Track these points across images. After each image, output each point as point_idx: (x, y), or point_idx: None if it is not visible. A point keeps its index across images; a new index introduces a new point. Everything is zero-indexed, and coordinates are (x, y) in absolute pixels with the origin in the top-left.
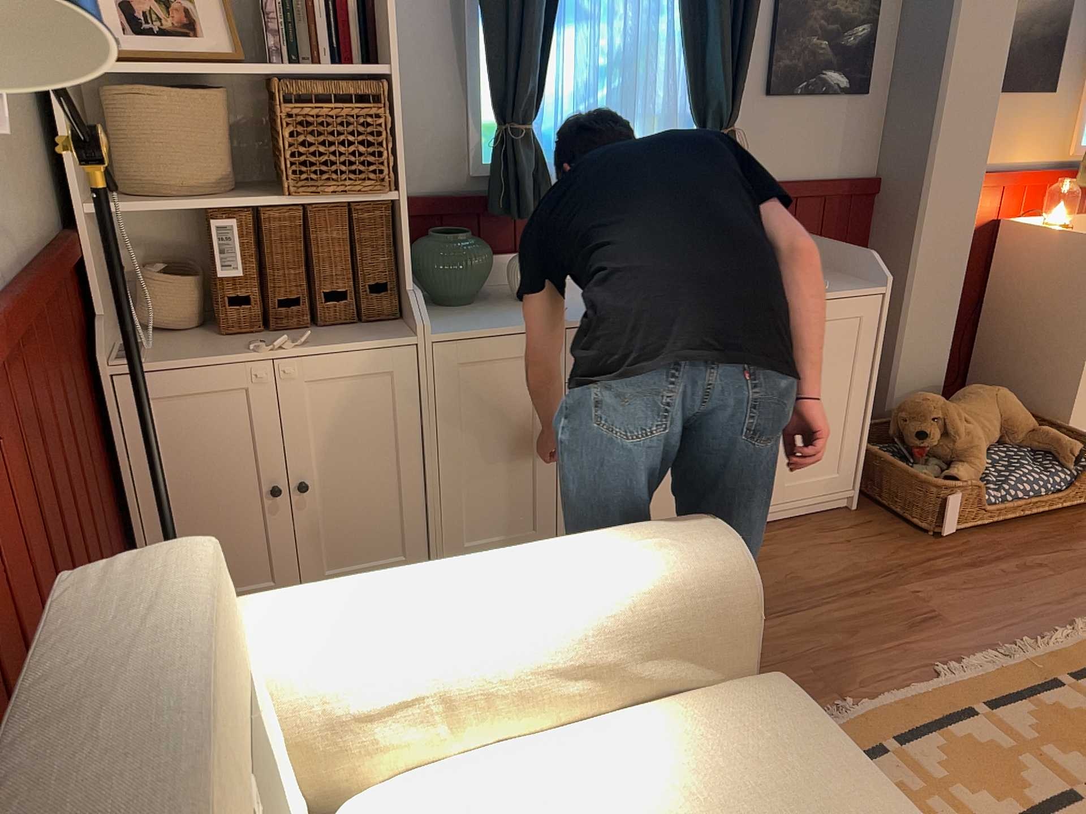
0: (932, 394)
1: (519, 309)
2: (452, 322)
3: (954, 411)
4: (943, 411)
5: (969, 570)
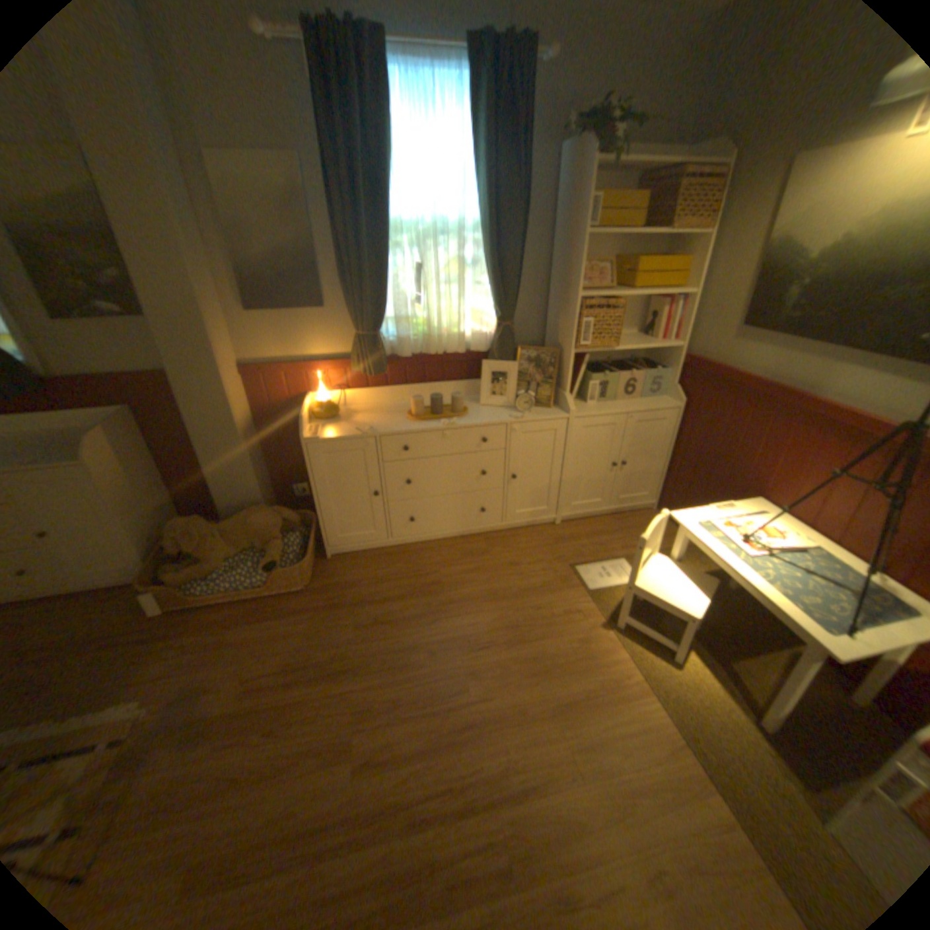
0: (191, 519)
1: None
2: None
3: (191, 533)
4: (181, 534)
5: (130, 648)
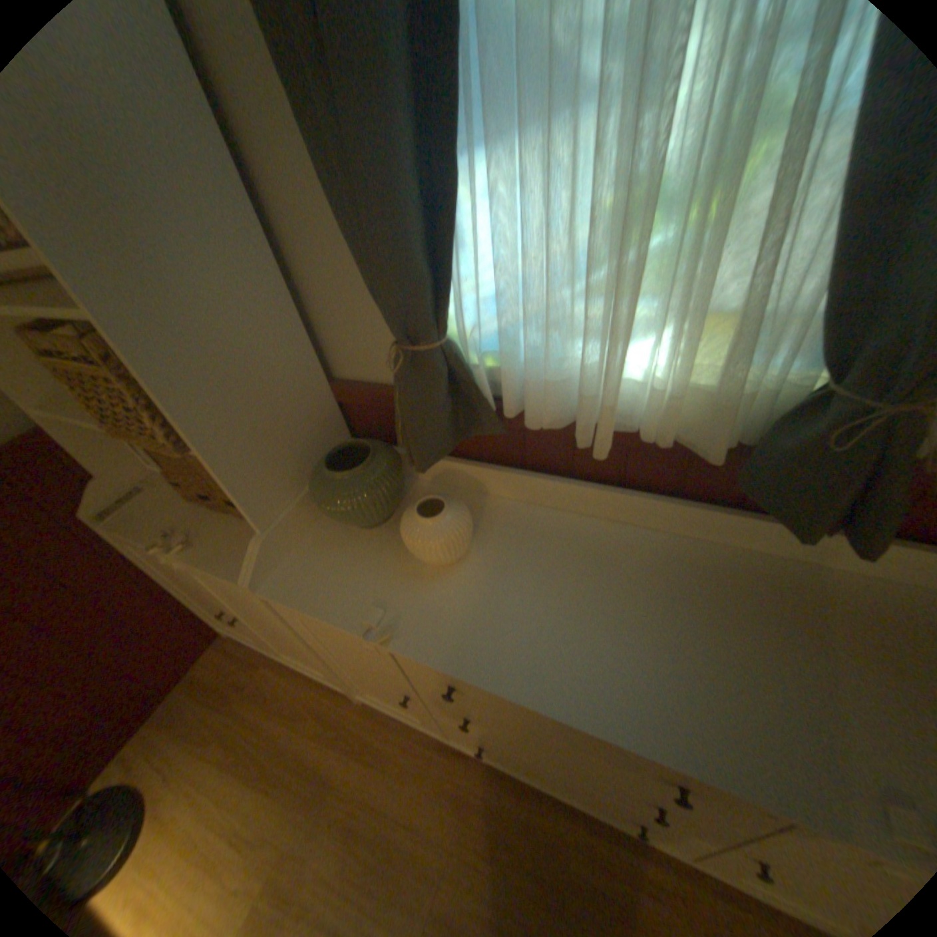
0: None
1: (394, 571)
2: (309, 569)
3: None
4: None
5: None
